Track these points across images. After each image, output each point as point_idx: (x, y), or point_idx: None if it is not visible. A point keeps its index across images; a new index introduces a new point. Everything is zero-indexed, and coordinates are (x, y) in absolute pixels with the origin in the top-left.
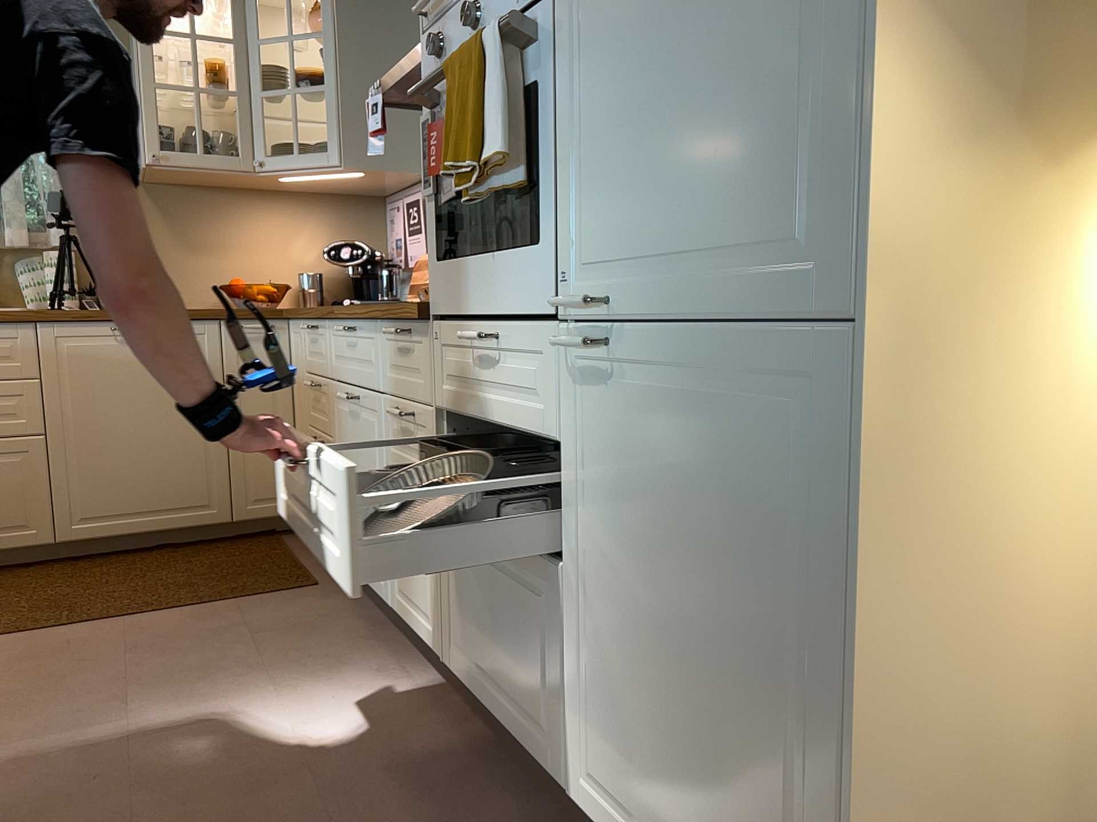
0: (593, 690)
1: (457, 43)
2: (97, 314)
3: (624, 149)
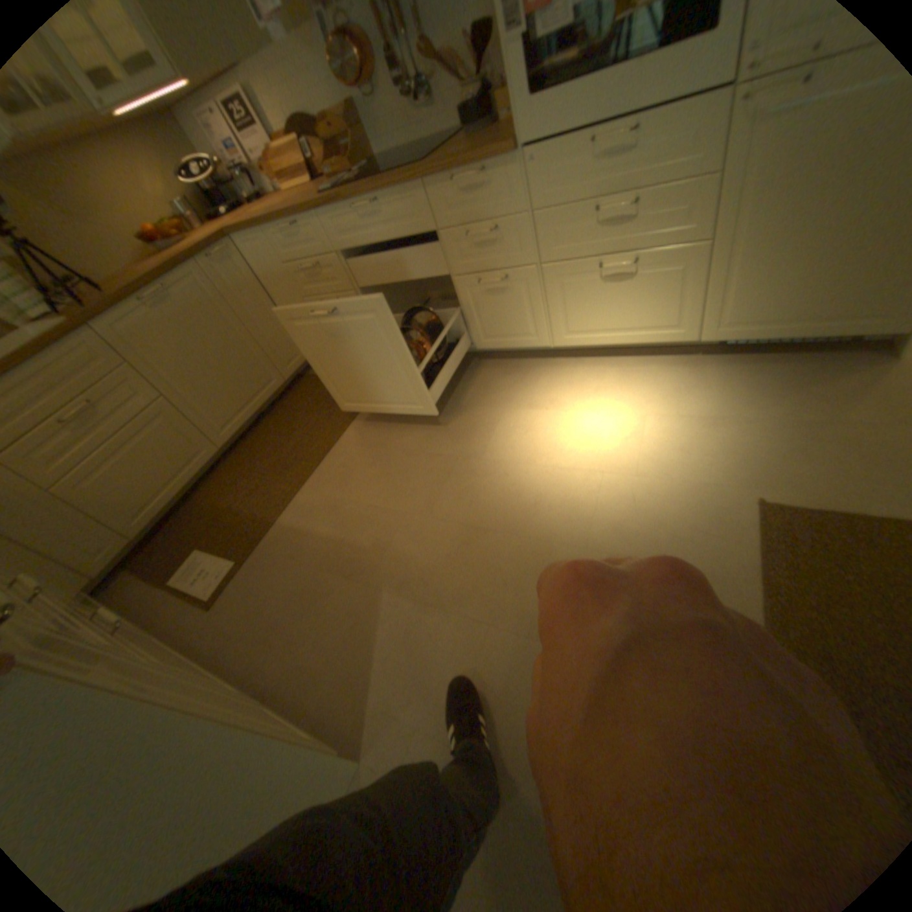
0: (732, 285)
1: None
2: (120, 292)
3: None
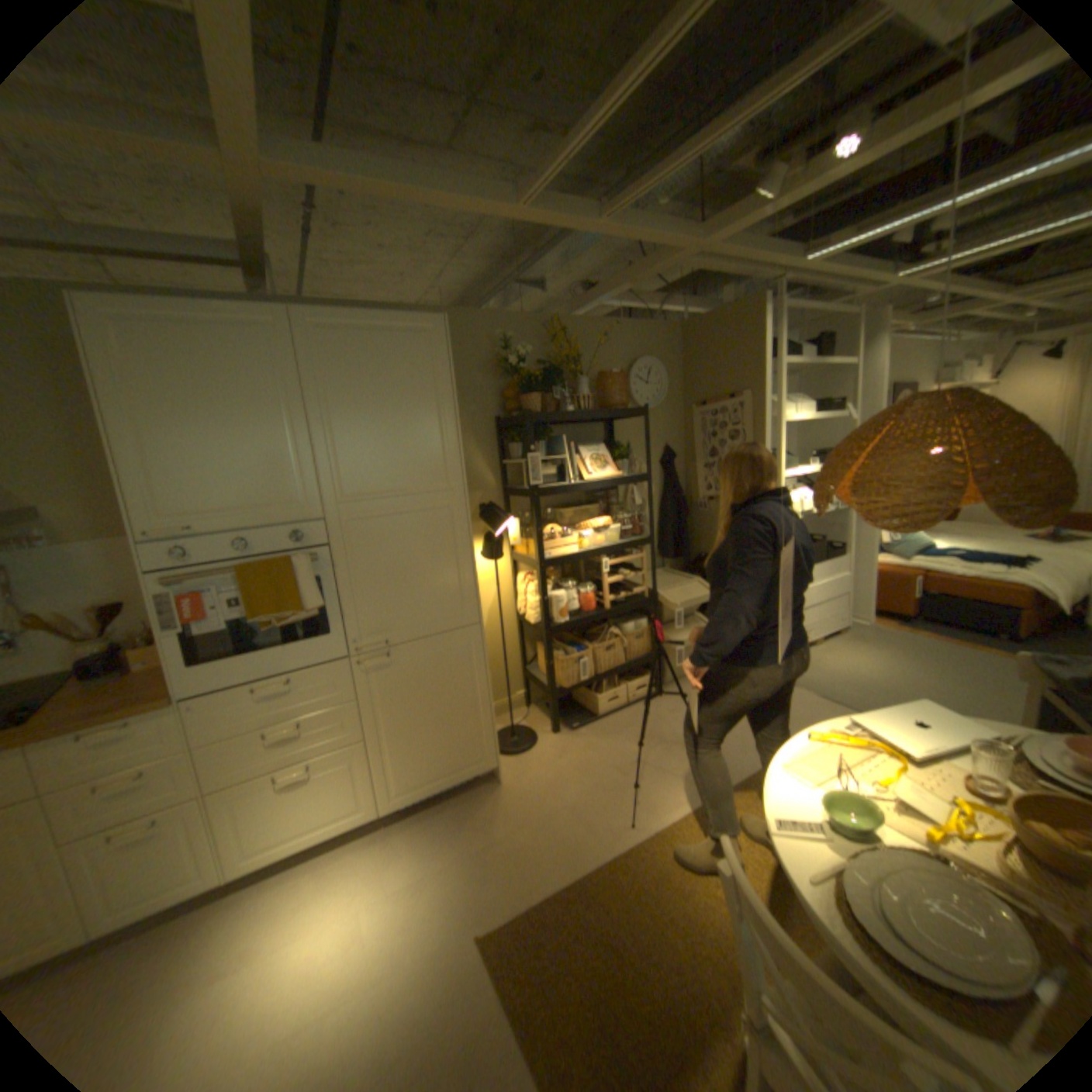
0: (386, 770)
1: (202, 556)
2: None
3: (382, 598)
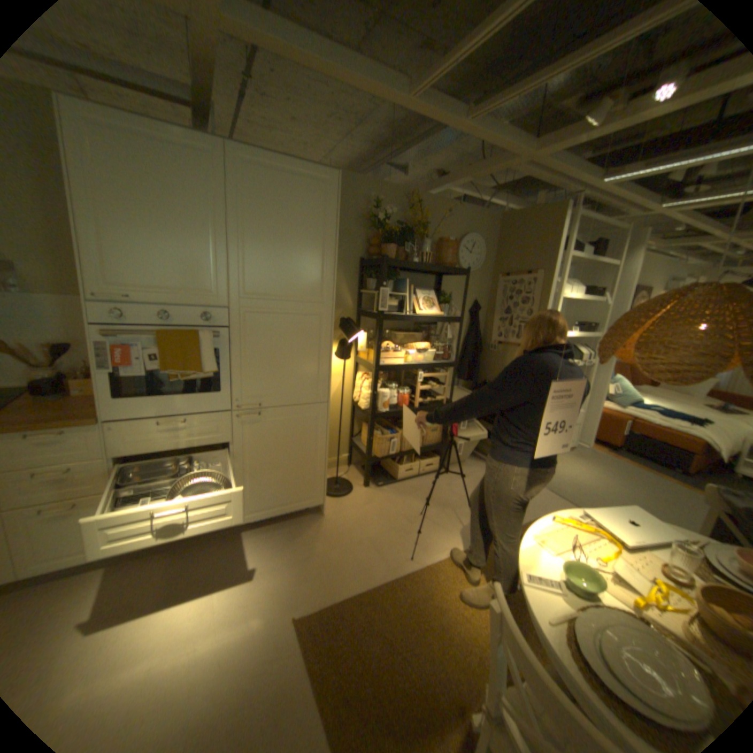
0: (246, 493)
1: (135, 318)
2: None
3: (261, 372)
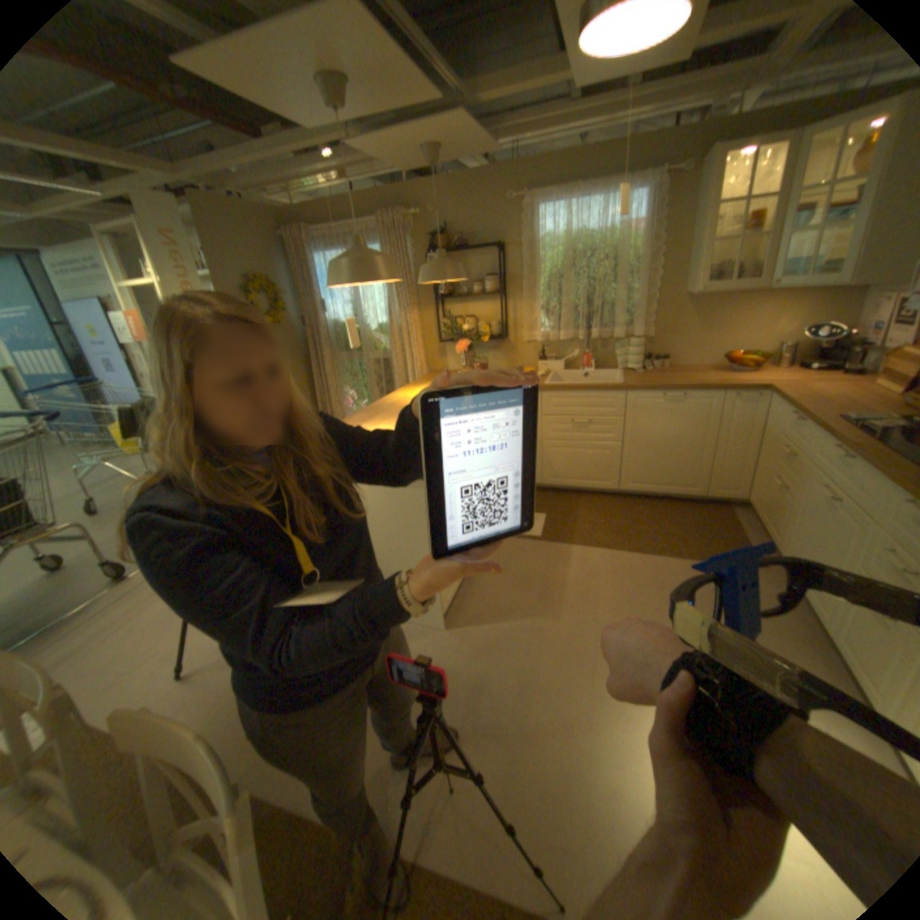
0: None
1: None
2: (656, 388)
3: None
